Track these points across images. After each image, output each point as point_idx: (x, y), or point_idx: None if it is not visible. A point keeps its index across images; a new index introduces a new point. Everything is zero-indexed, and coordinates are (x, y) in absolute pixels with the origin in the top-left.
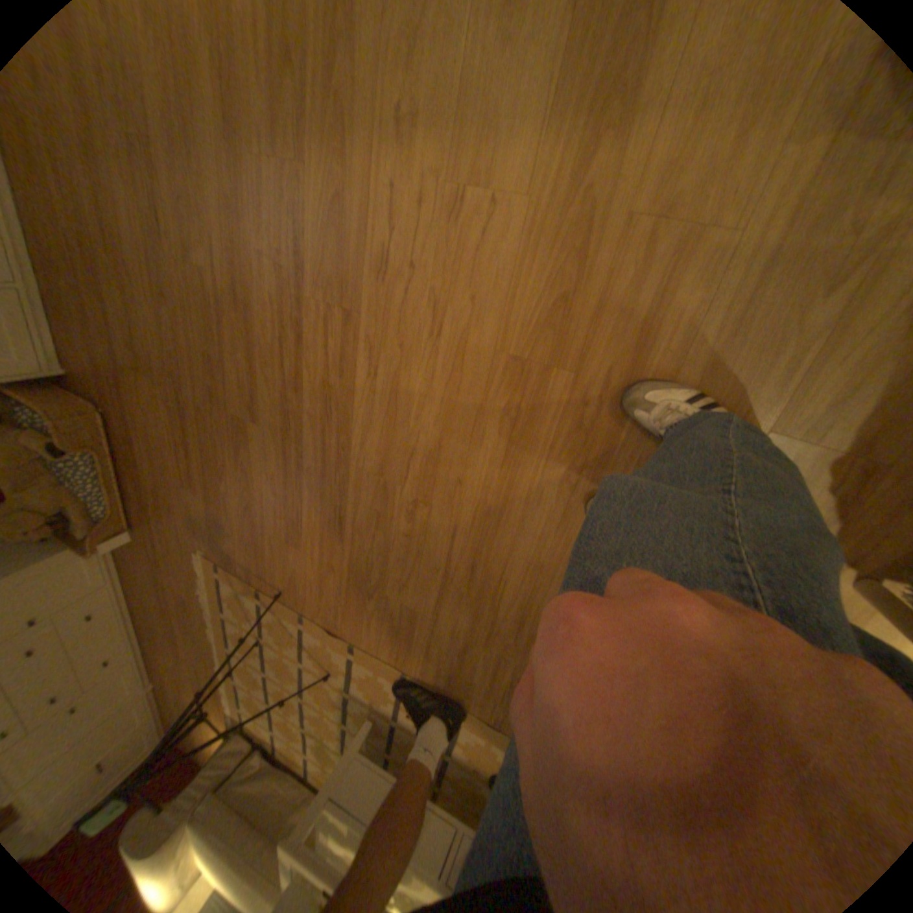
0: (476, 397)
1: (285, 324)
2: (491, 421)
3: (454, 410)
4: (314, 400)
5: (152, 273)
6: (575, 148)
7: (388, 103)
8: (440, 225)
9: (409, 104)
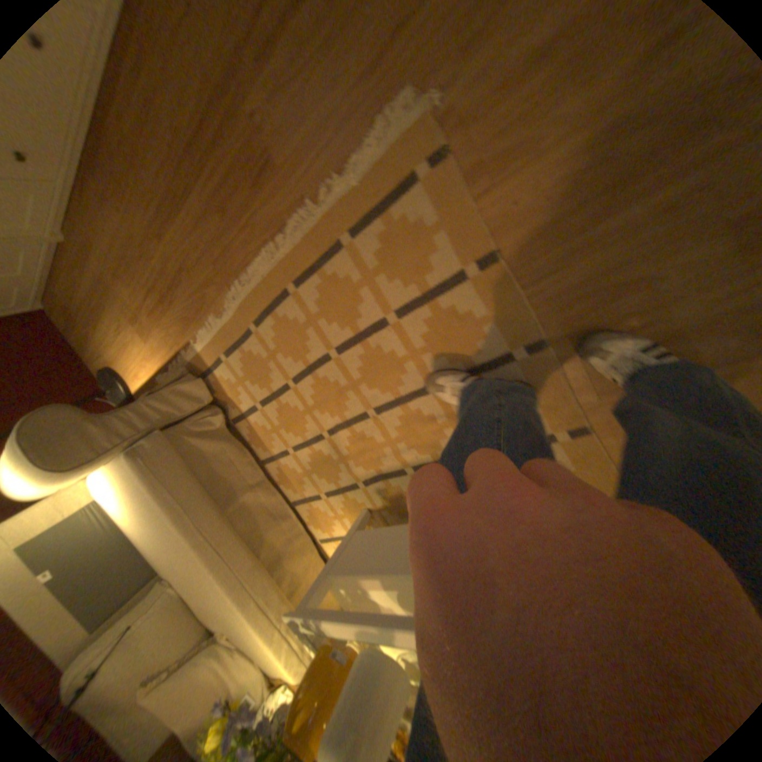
0: None
1: None
2: None
3: None
4: None
5: None
6: None
7: None
8: None
9: None
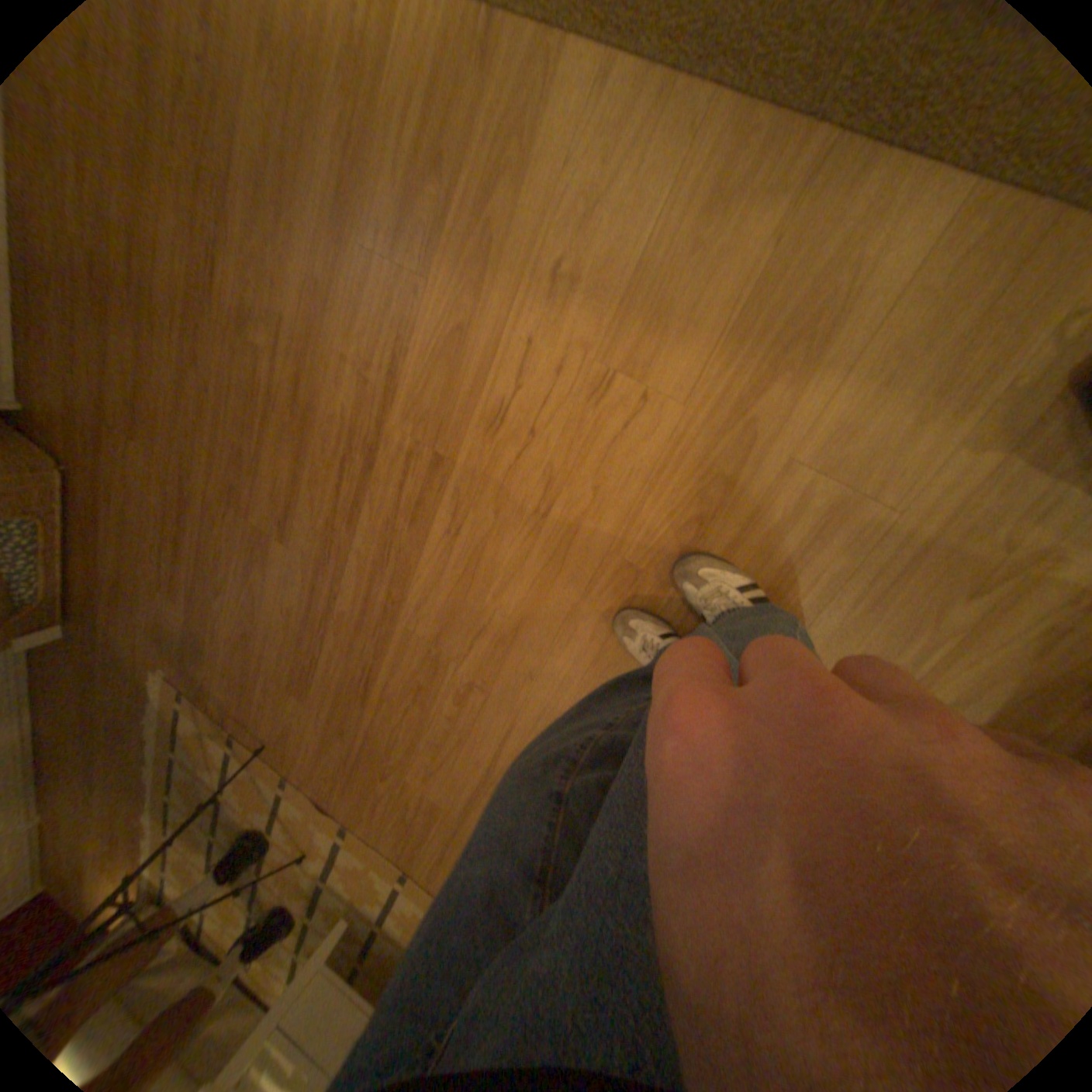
0: (573, 592)
1: (354, 447)
2: (584, 623)
3: (543, 599)
4: (369, 541)
5: (187, 334)
6: (747, 375)
7: (547, 257)
8: (576, 401)
9: (572, 267)
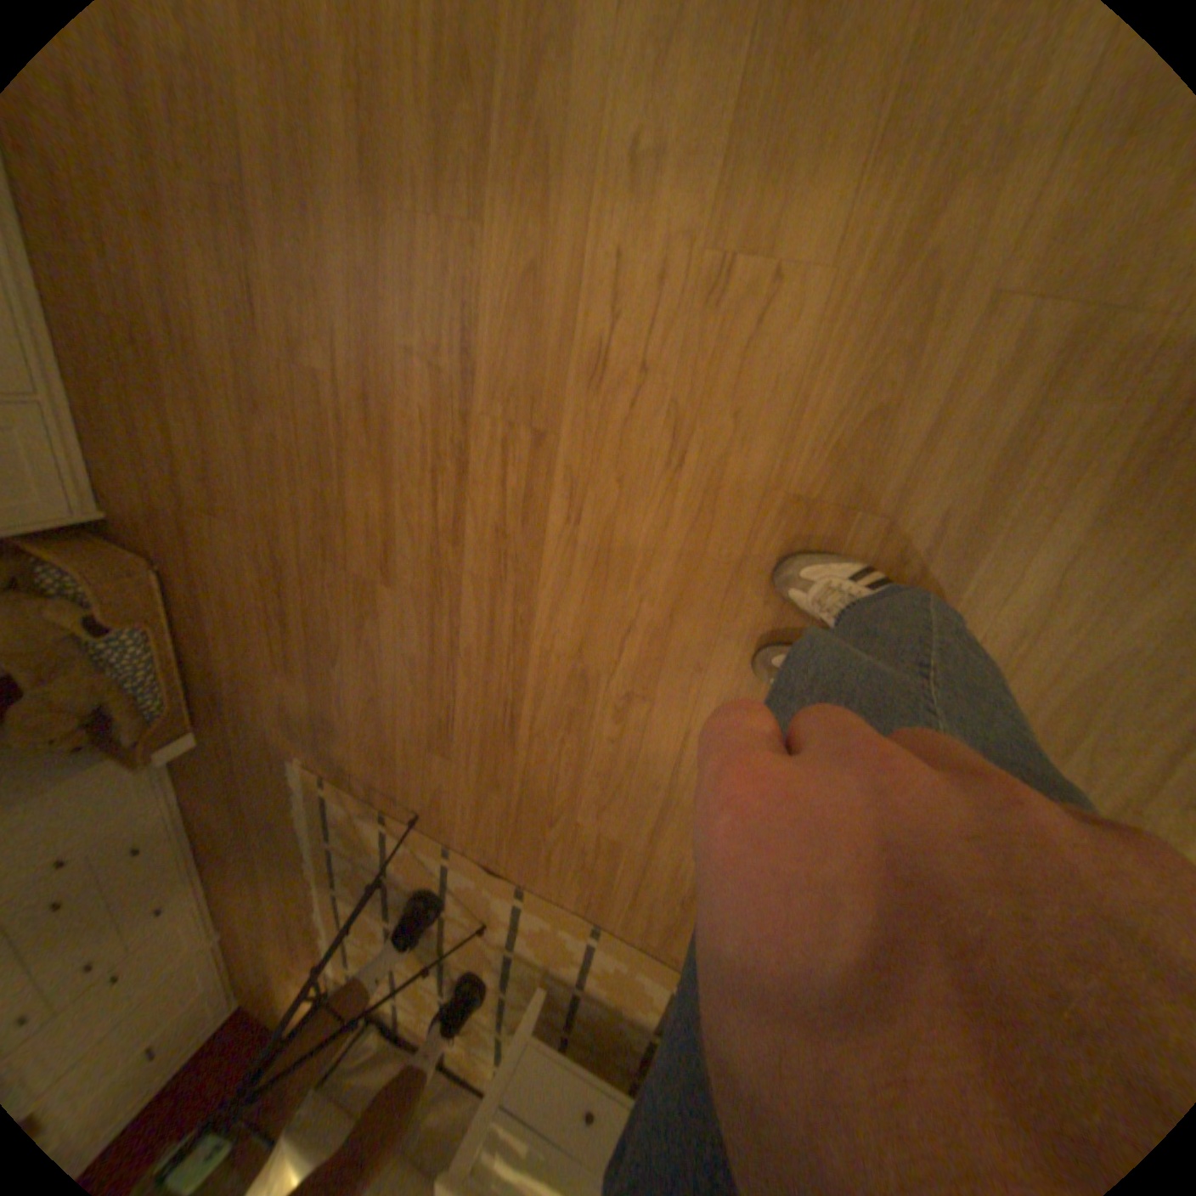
0: (732, 551)
1: (442, 450)
2: (753, 585)
3: (697, 569)
4: (481, 555)
5: (241, 379)
6: (914, 197)
7: (620, 136)
8: (692, 309)
9: (654, 137)
